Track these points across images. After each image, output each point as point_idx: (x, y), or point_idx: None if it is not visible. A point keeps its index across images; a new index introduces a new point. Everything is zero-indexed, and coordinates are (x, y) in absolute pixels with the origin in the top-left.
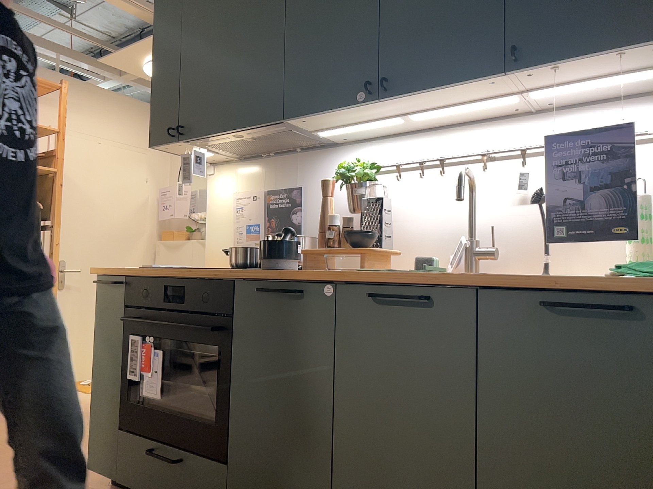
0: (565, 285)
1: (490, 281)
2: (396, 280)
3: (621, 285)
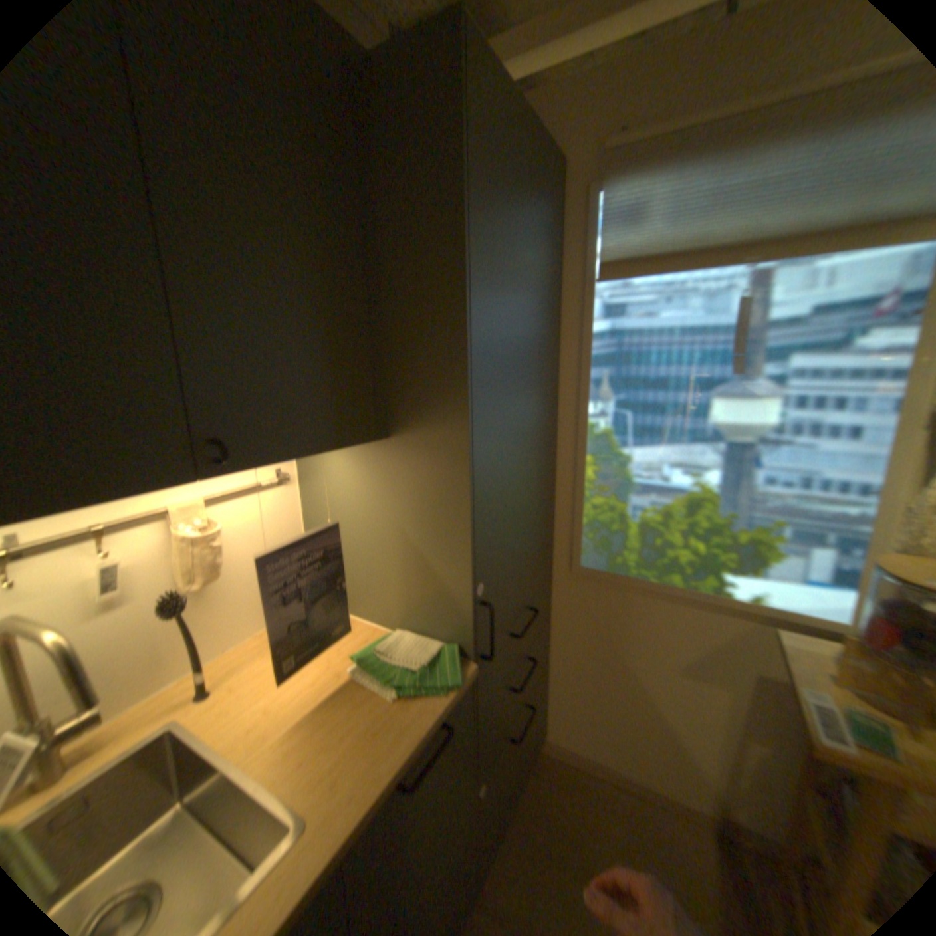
0: (414, 754)
1: (360, 828)
2: None
3: (444, 717)
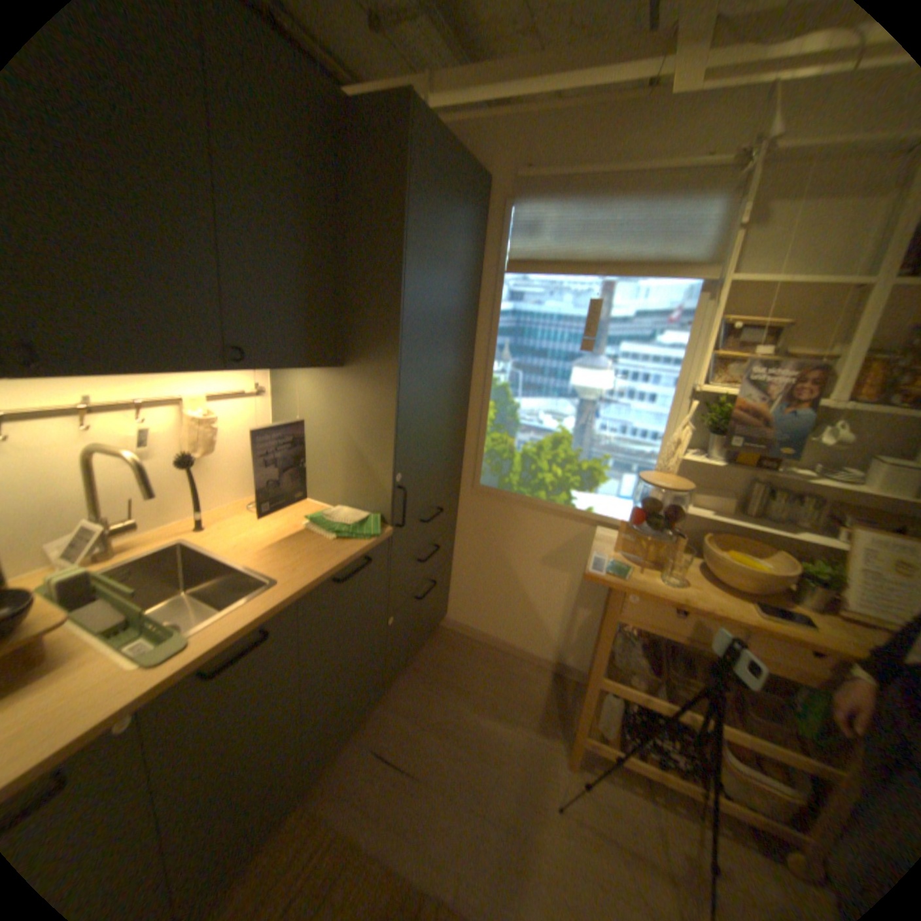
0: (345, 564)
1: (310, 587)
2: (221, 639)
3: (366, 550)
